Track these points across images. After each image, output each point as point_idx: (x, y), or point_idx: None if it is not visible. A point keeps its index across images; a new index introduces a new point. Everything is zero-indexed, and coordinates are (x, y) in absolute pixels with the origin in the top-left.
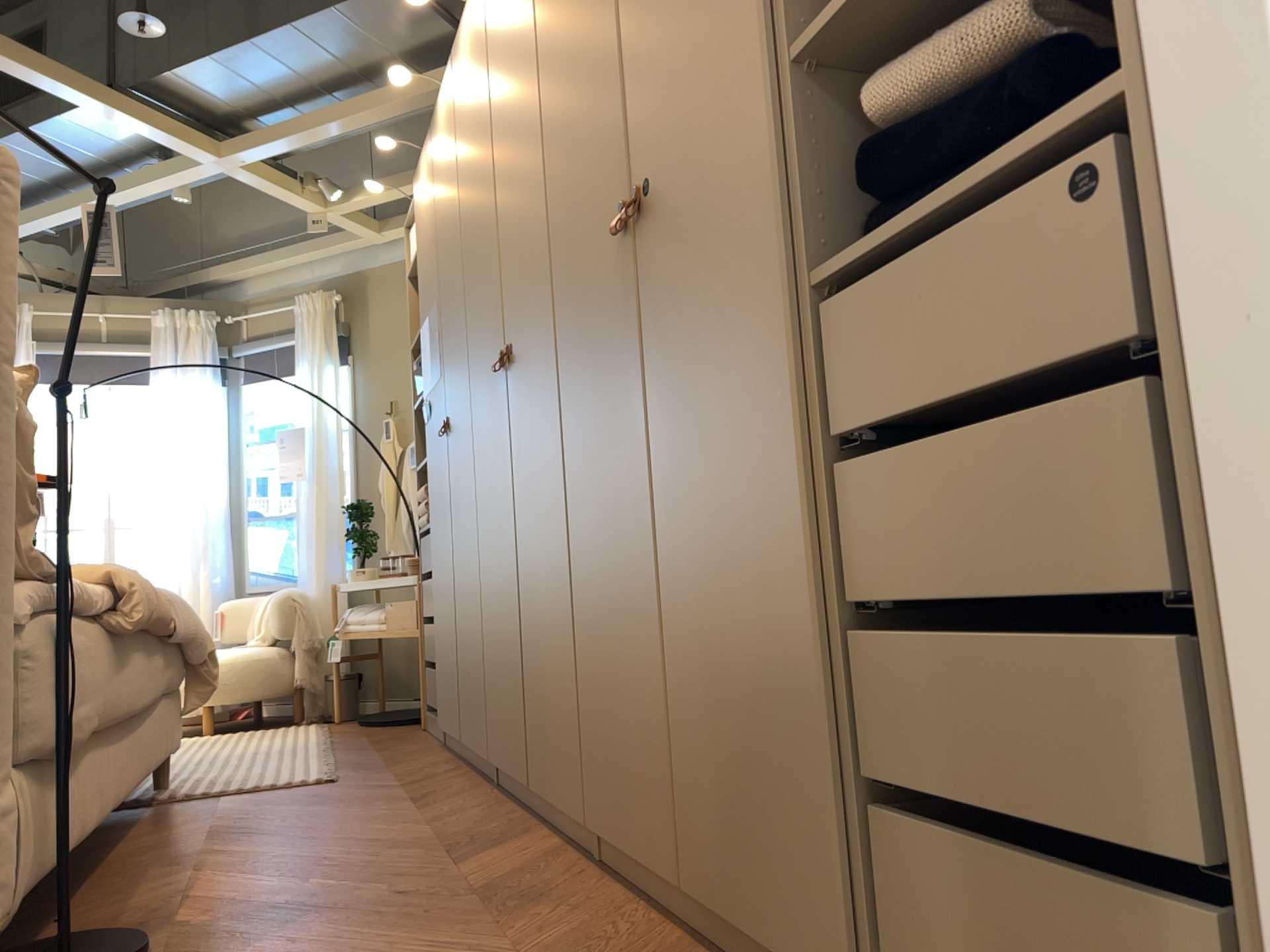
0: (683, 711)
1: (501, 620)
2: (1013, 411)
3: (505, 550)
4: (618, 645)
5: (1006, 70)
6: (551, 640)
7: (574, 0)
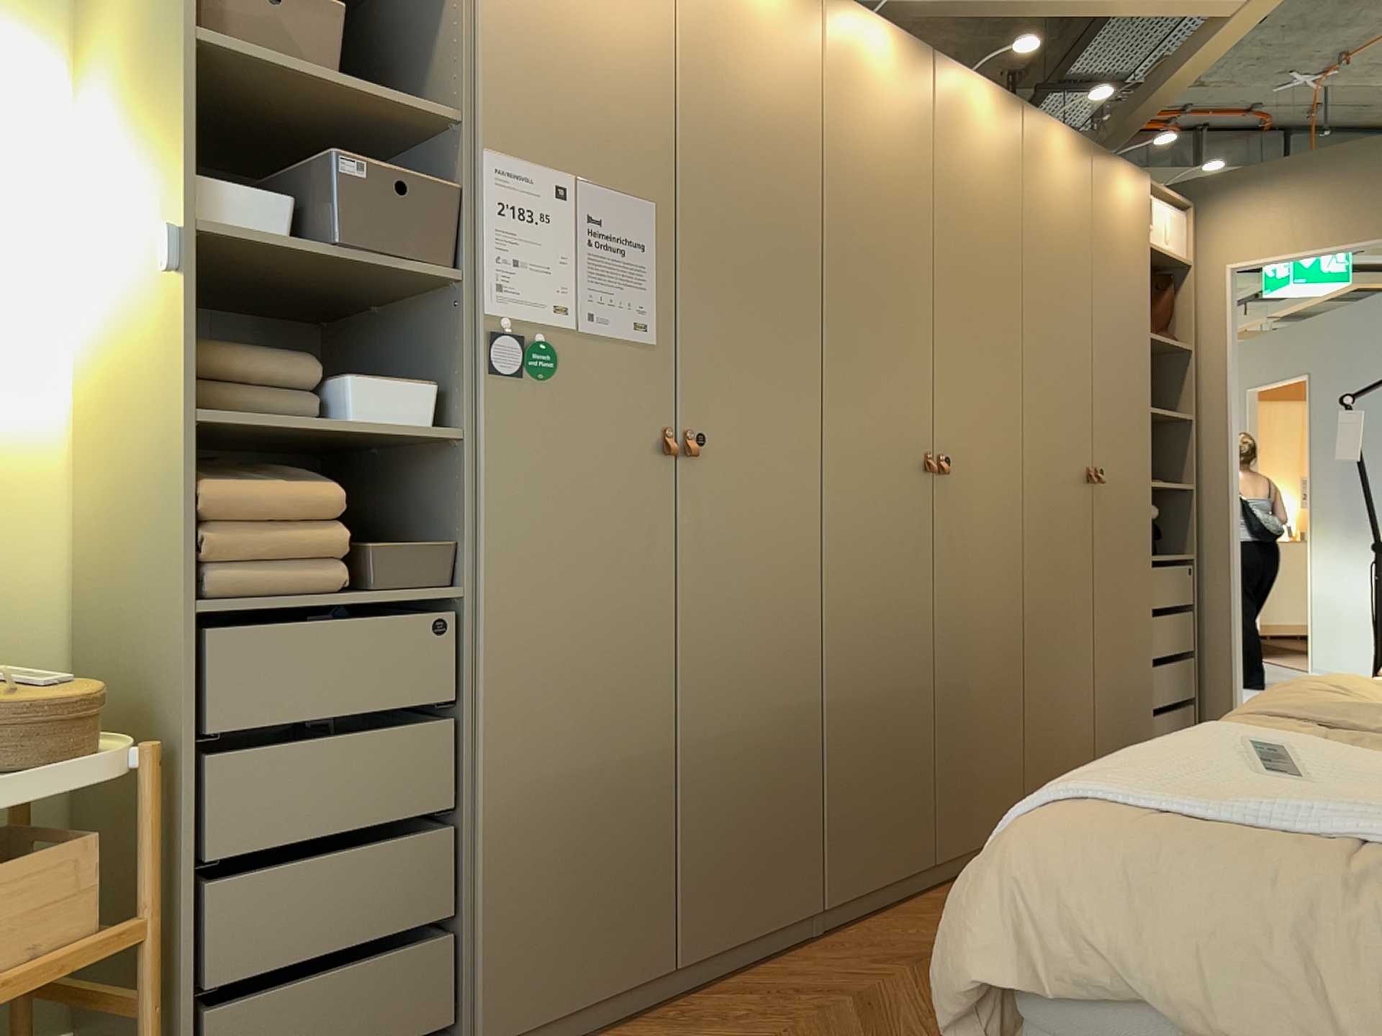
0: (1105, 720)
1: (878, 732)
2: (1185, 612)
3: (900, 652)
4: (1065, 702)
5: (1154, 519)
6: (987, 723)
7: (1063, 297)
